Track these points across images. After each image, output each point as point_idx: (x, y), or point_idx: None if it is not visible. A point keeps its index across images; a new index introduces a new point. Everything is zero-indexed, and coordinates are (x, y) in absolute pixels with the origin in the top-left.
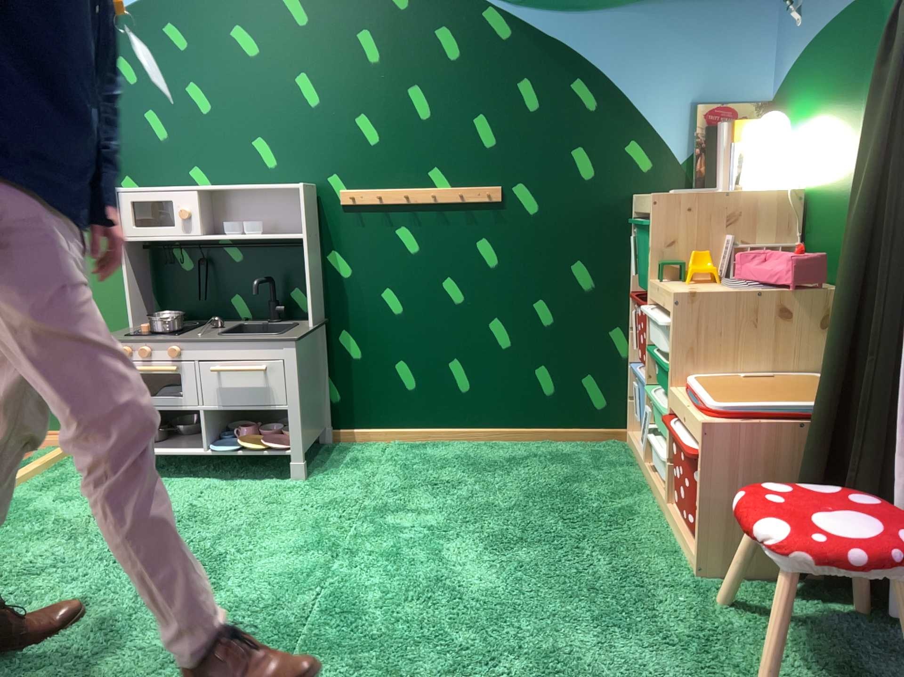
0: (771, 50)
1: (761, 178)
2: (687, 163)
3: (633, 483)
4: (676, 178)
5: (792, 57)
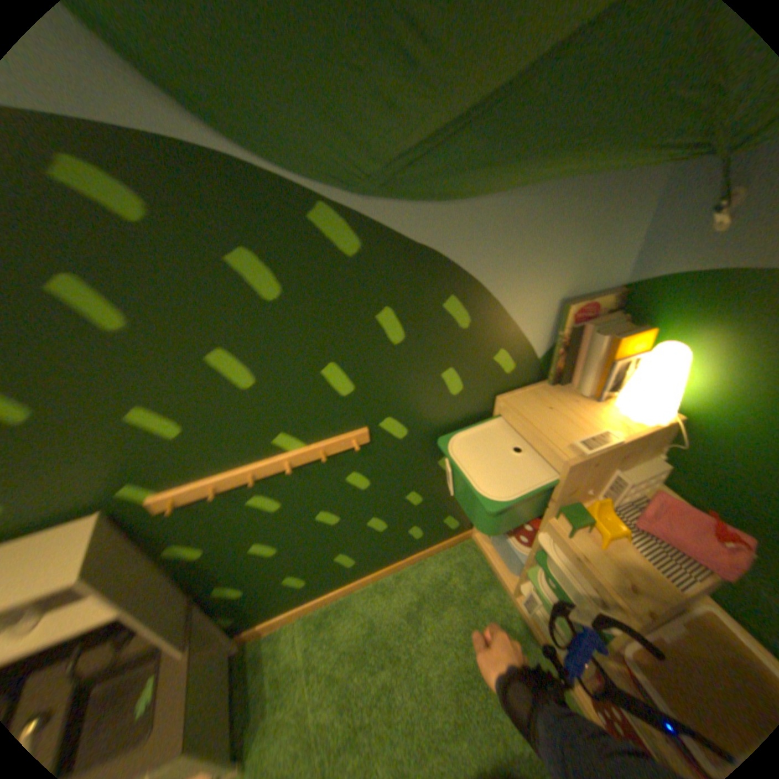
0: (649, 232)
1: (657, 413)
2: (548, 356)
3: (514, 623)
4: (536, 371)
5: (695, 263)
